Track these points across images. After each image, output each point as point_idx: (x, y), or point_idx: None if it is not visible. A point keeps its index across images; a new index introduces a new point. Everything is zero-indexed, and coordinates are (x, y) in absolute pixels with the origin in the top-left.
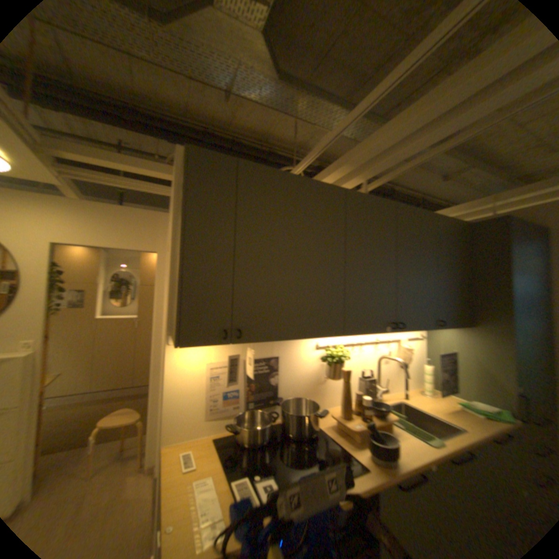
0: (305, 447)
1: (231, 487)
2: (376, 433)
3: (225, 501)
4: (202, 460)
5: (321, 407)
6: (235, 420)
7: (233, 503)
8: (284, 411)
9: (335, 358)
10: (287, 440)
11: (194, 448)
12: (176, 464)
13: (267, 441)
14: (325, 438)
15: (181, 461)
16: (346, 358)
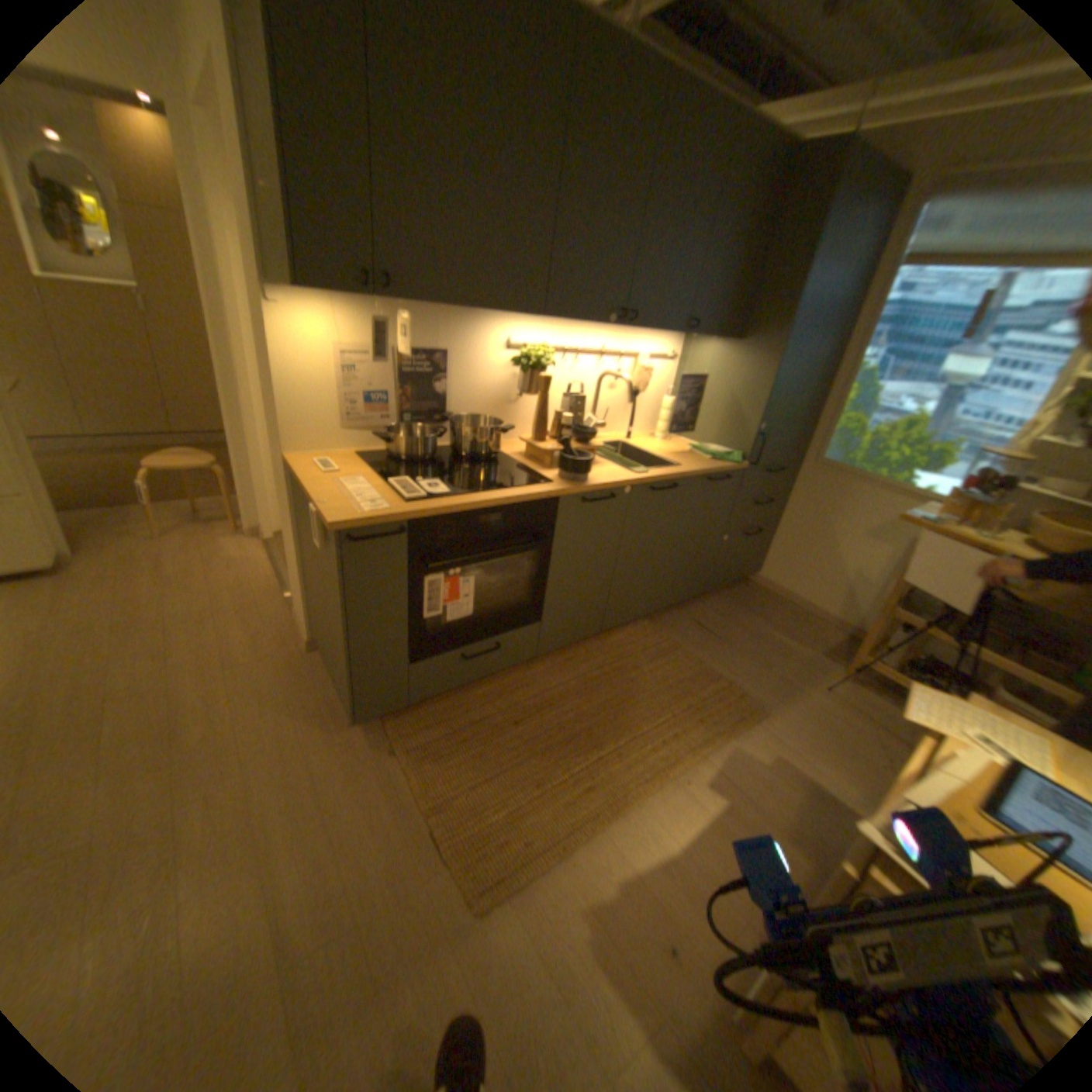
0: (478, 465)
1: (386, 483)
2: (567, 450)
3: (381, 491)
4: (344, 467)
5: (506, 436)
6: (384, 432)
7: (391, 492)
8: (452, 427)
9: (532, 365)
10: (455, 461)
11: (329, 459)
12: (309, 468)
13: (428, 459)
14: (505, 461)
15: (316, 465)
16: (548, 366)
